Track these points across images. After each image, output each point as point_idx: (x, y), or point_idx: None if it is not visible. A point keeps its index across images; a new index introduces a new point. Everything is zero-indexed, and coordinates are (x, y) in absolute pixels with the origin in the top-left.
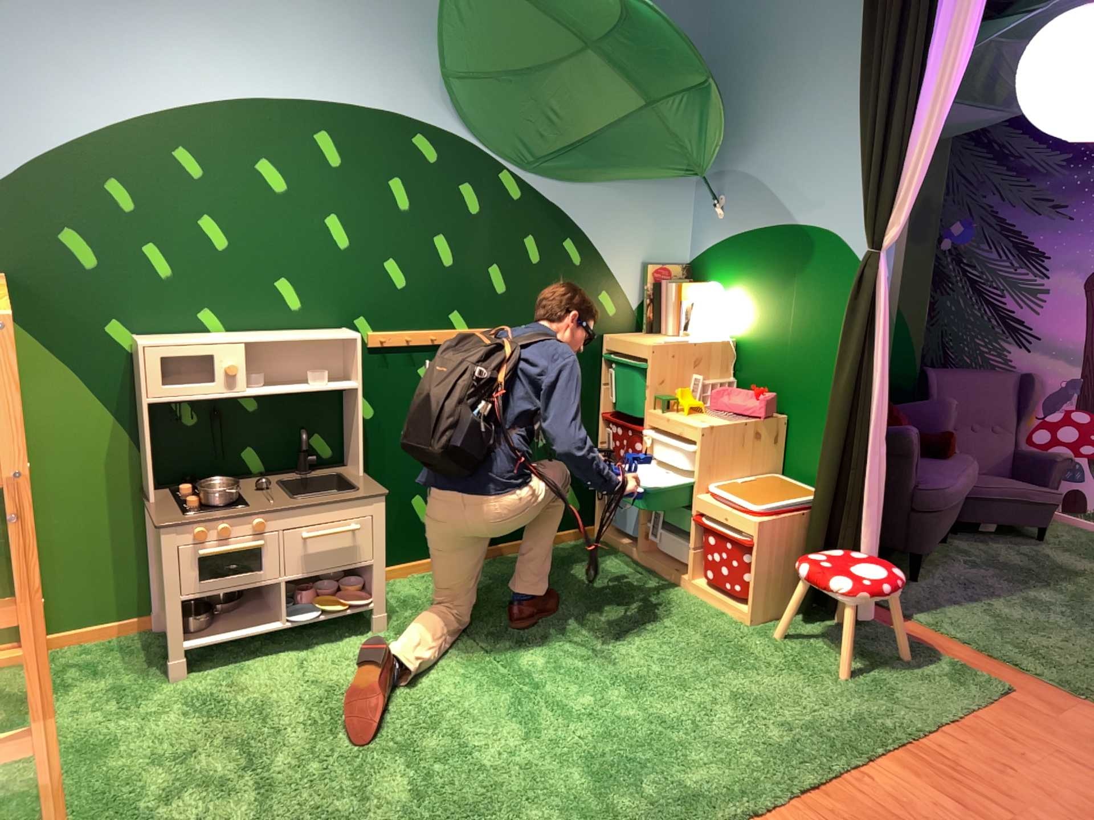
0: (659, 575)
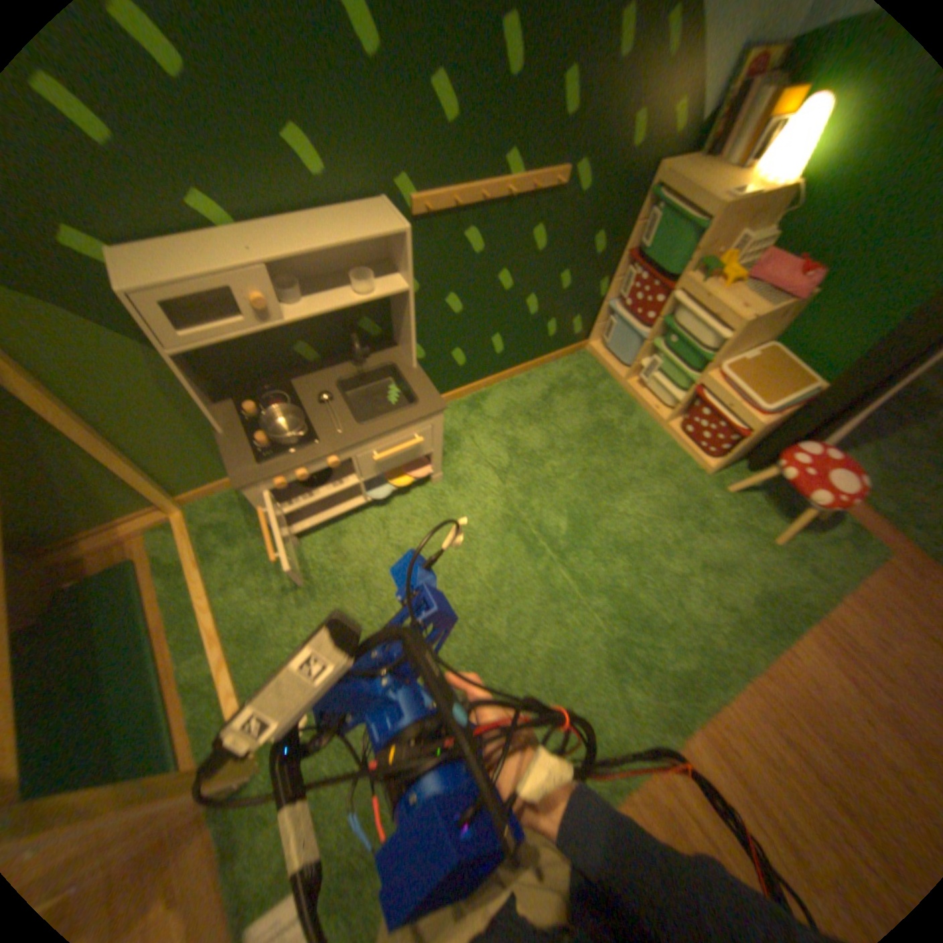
0: (641, 410)
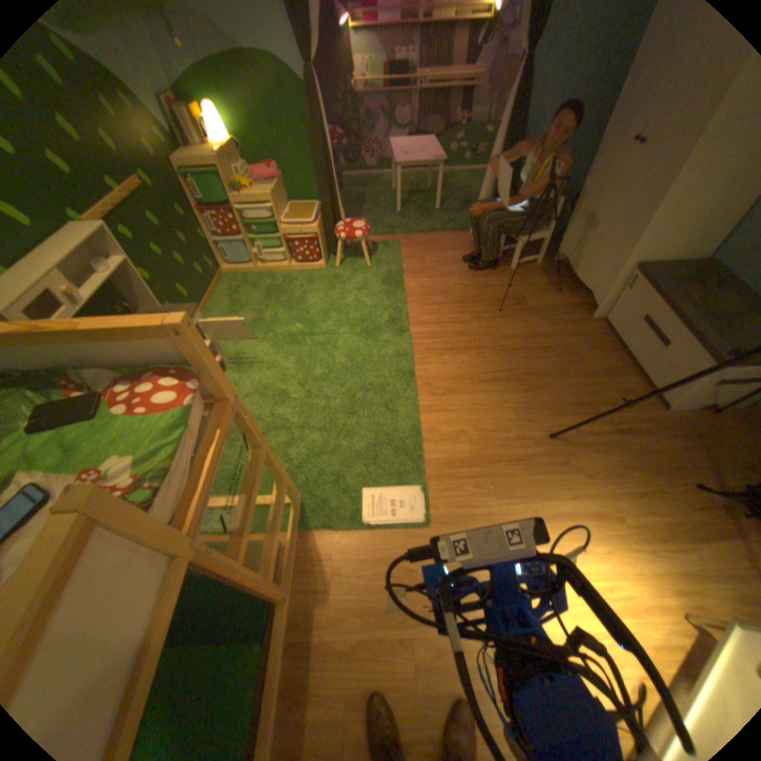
0: (274, 272)
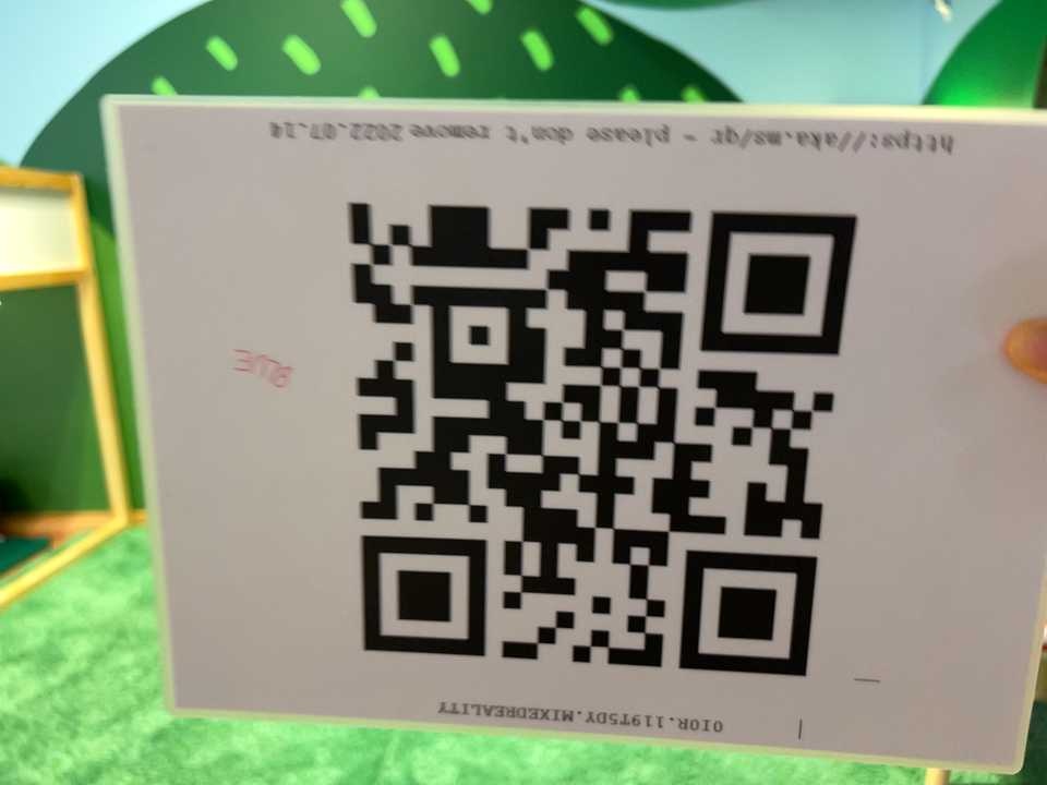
0: None
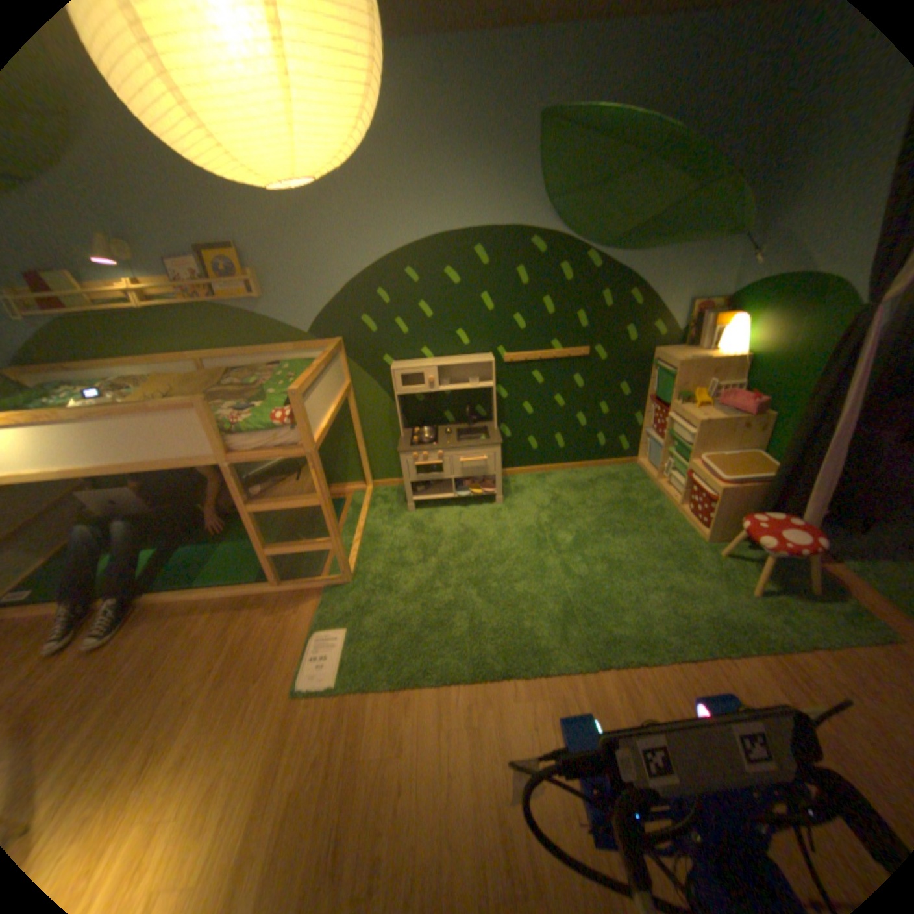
0: (665, 499)
